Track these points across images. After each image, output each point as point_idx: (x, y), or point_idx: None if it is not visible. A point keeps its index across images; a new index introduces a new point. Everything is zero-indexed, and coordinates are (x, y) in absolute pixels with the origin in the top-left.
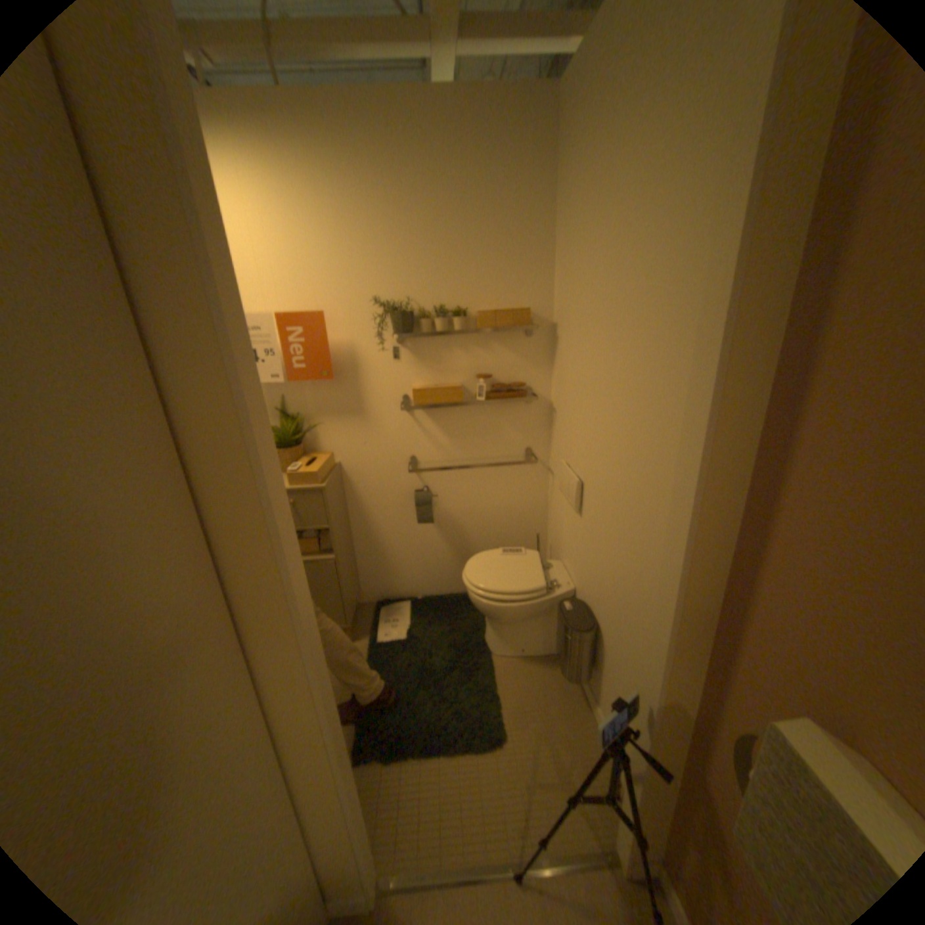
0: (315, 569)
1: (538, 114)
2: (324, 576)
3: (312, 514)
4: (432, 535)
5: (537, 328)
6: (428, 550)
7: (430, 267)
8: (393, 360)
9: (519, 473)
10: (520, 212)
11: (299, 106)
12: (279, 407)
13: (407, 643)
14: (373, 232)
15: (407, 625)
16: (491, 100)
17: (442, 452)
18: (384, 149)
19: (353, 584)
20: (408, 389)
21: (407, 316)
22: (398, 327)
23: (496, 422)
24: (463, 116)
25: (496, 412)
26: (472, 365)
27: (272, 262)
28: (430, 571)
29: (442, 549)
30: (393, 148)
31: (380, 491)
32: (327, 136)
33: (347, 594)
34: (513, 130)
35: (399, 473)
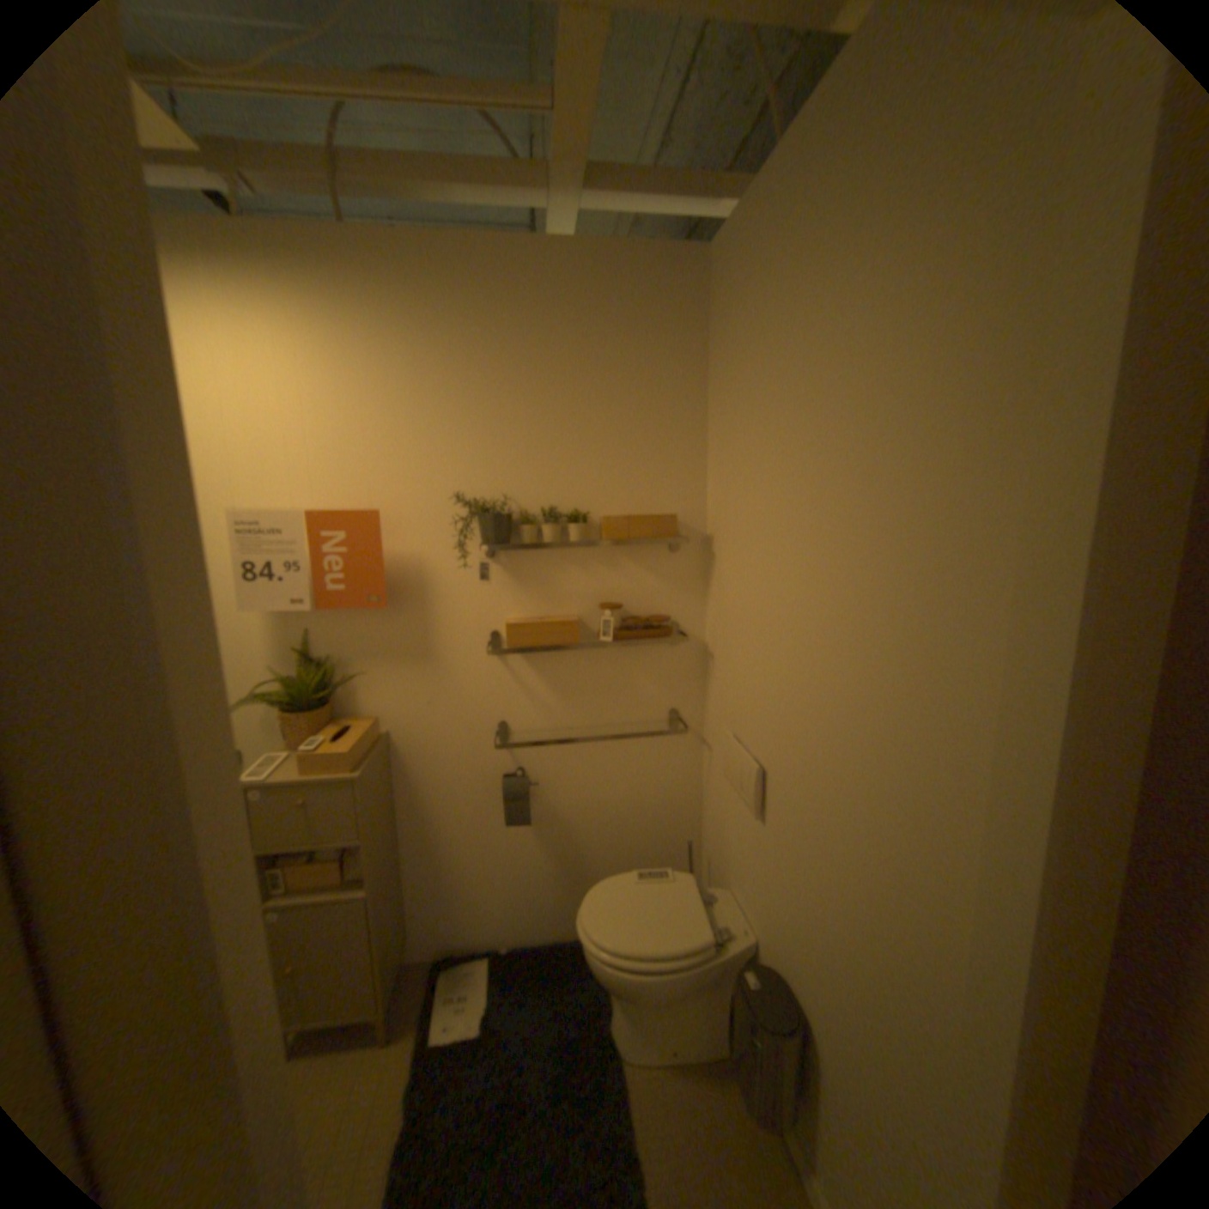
0: (329, 917)
1: (684, 280)
2: (344, 930)
3: (332, 823)
4: (526, 846)
5: (685, 542)
6: (520, 870)
7: (538, 457)
8: (479, 580)
9: (659, 746)
10: (661, 394)
11: (368, 248)
12: (297, 647)
13: (478, 1048)
14: (460, 408)
15: (480, 1009)
16: (624, 260)
17: (547, 716)
18: (481, 306)
19: (393, 936)
20: (498, 623)
21: (503, 521)
22: (489, 535)
23: (627, 671)
24: (587, 276)
25: (627, 658)
26: (593, 590)
27: (309, 441)
28: (522, 906)
29: (541, 868)
30: (494, 307)
31: (447, 777)
32: (403, 286)
33: (380, 960)
34: (651, 296)
35: (480, 748)
